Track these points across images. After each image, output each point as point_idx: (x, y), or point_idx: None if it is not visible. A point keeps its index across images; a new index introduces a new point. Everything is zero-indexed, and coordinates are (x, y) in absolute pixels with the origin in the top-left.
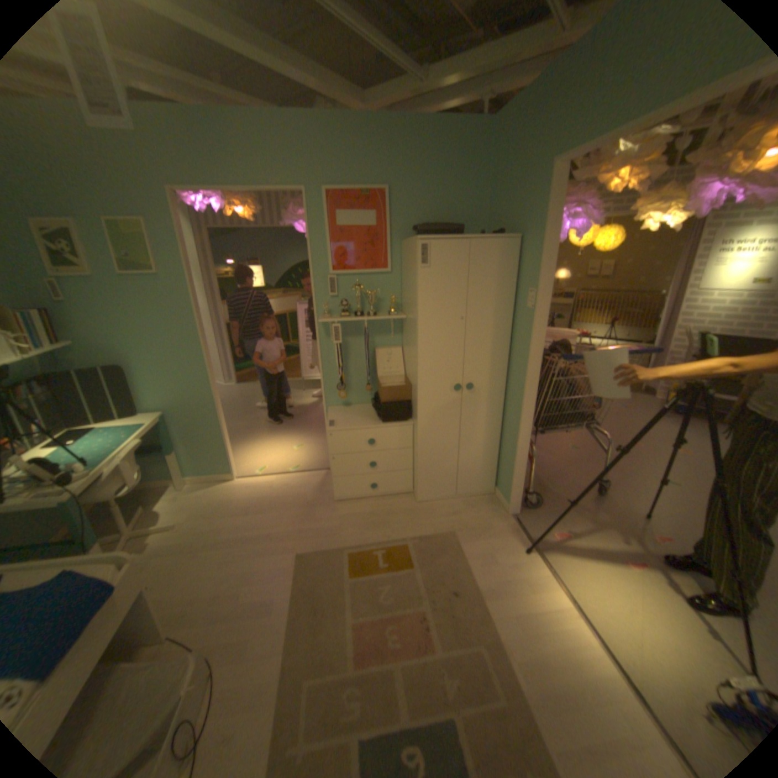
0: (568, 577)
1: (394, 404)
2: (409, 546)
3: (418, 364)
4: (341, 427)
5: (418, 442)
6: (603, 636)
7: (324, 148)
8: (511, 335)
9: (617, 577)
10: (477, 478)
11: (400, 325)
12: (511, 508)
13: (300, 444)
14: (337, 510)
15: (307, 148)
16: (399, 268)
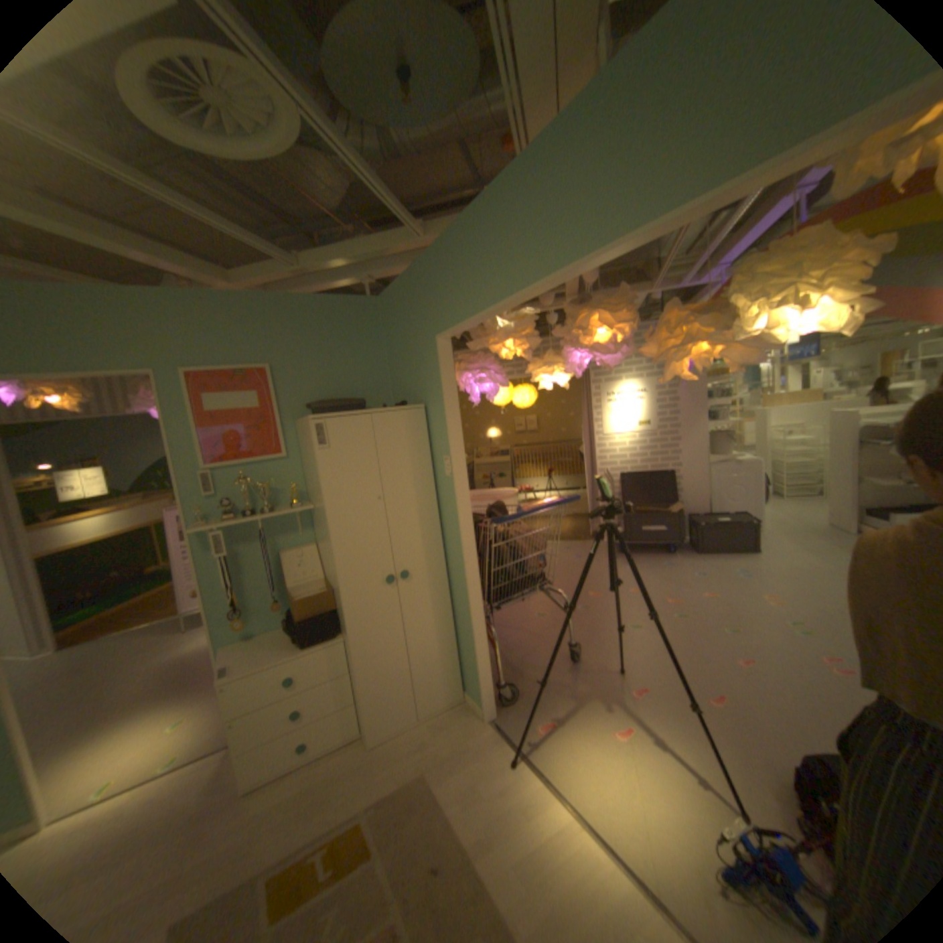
0: (561, 780)
1: (314, 620)
2: (362, 824)
3: (336, 561)
4: (239, 675)
5: (353, 663)
6: (609, 841)
7: (179, 328)
8: (439, 507)
9: (608, 757)
10: (439, 688)
11: (310, 517)
12: (485, 713)
13: (177, 722)
14: (245, 810)
15: (153, 328)
16: (298, 451)
